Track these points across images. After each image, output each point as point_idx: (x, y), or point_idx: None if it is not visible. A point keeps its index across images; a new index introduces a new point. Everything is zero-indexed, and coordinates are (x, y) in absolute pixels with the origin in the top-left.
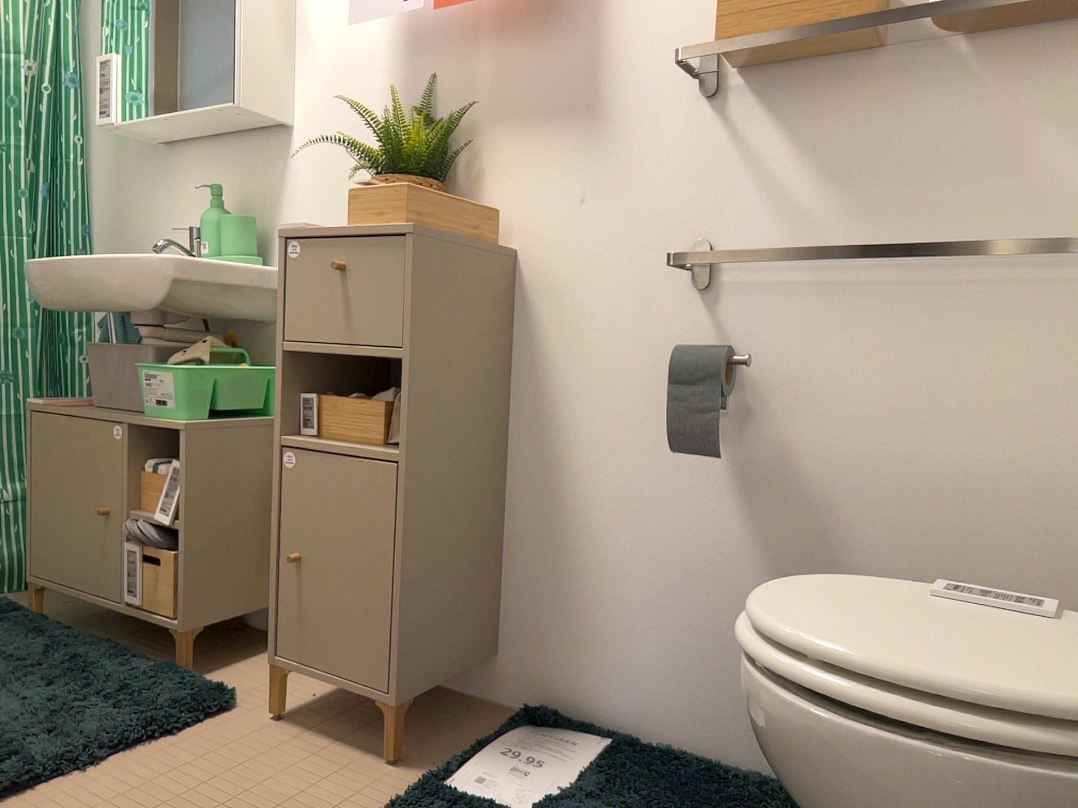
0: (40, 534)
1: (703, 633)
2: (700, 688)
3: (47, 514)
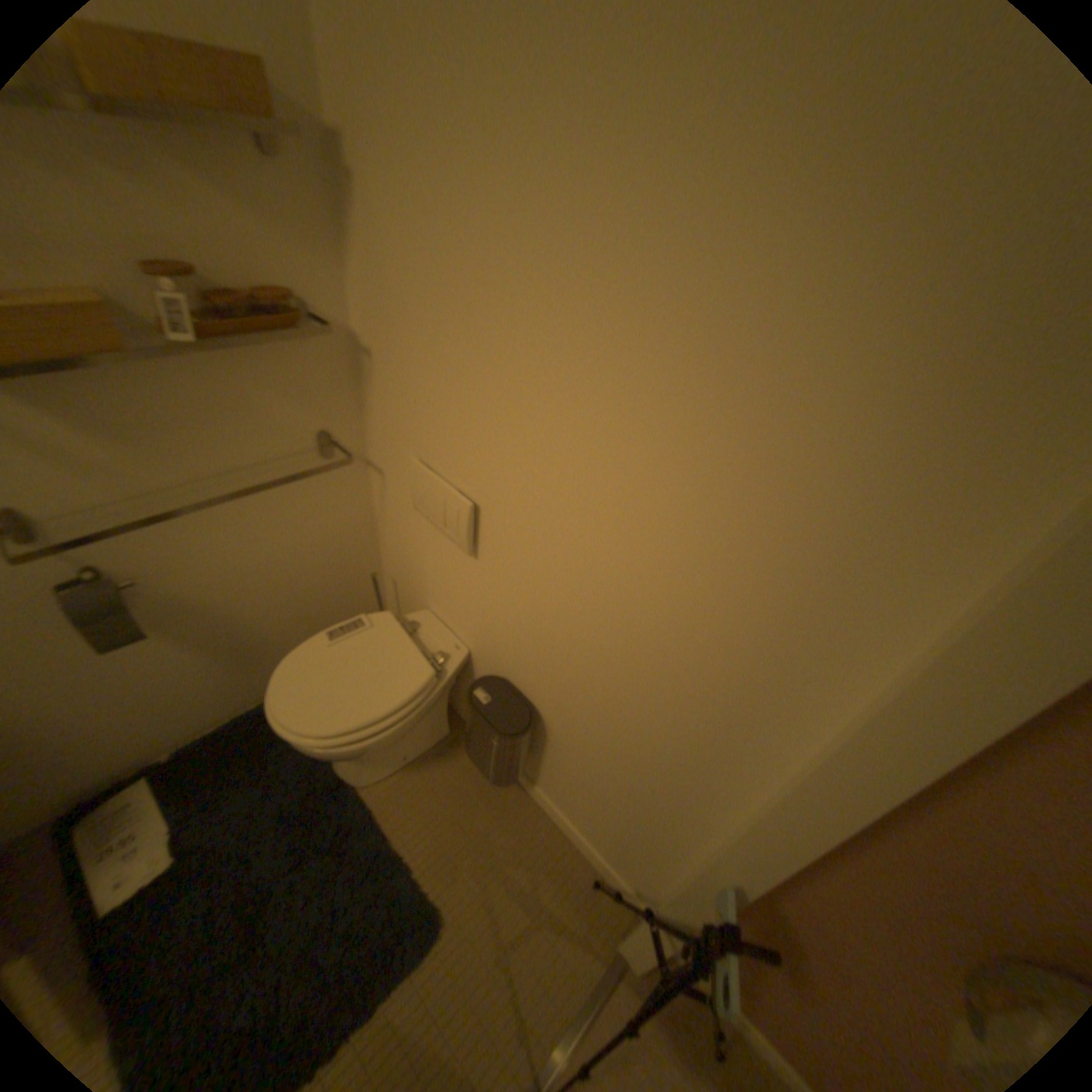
0: None
1: (161, 699)
2: (173, 717)
3: None
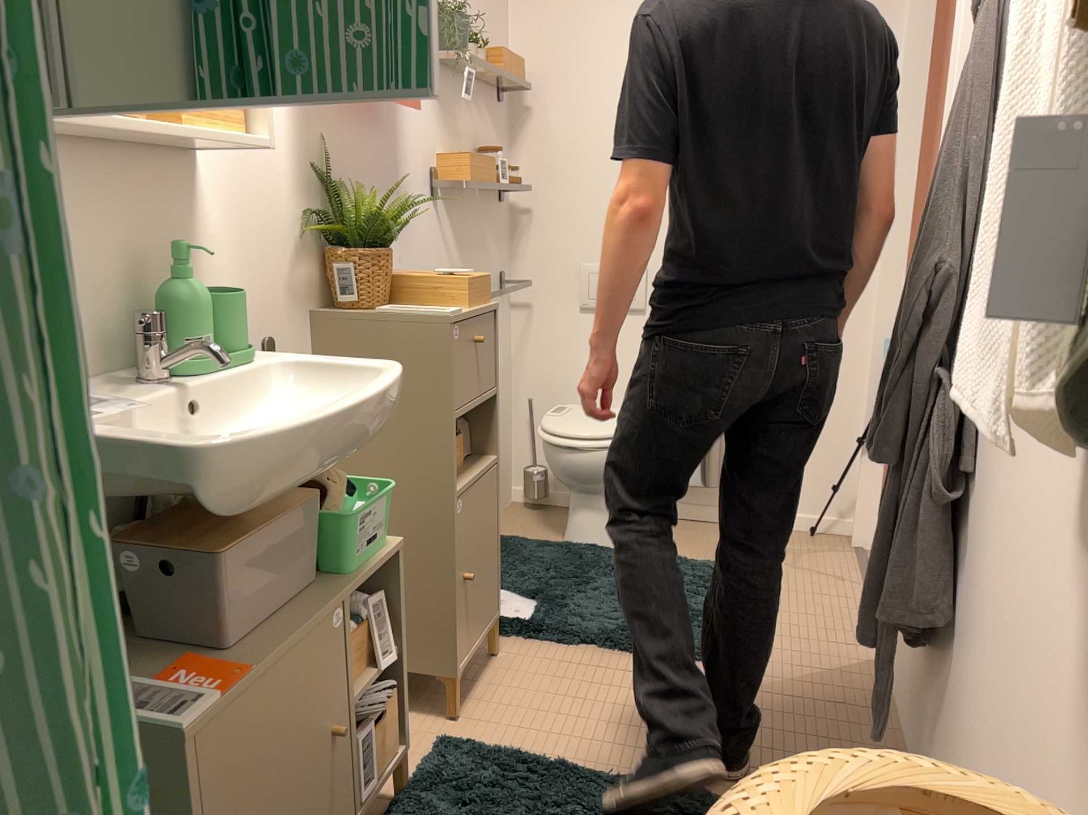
0: None
1: None
2: None
3: None
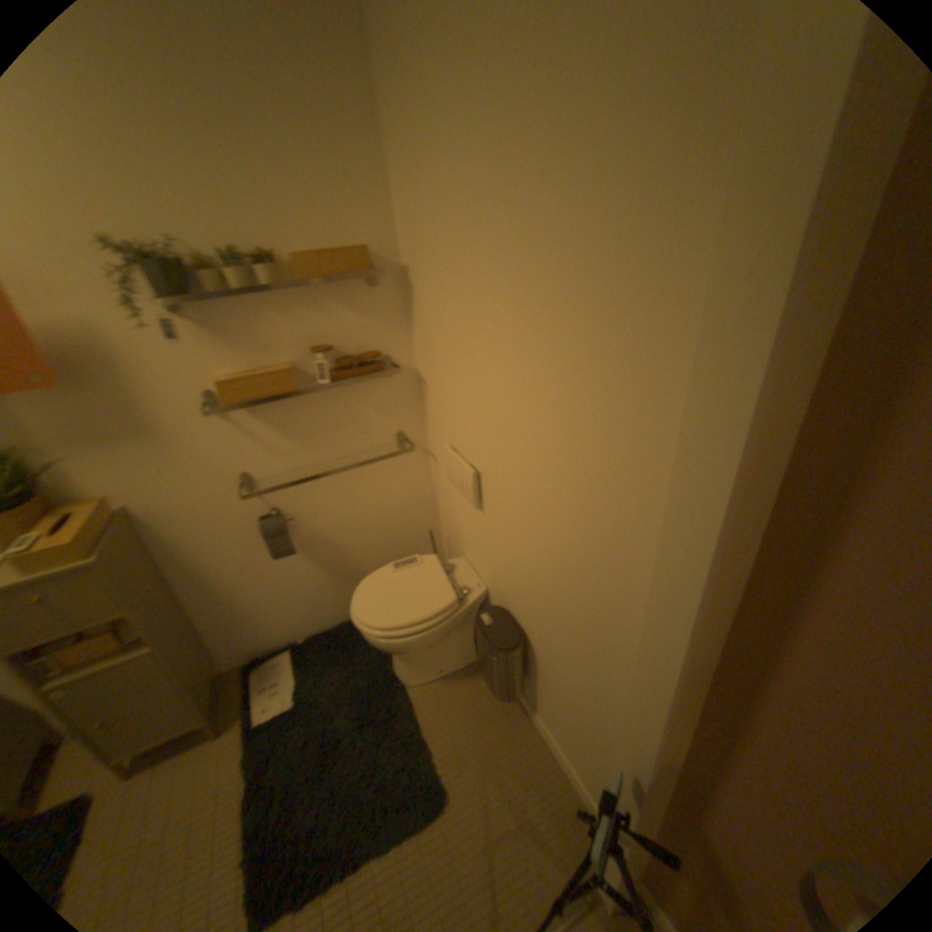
0: None
1: (302, 600)
2: (308, 614)
3: None
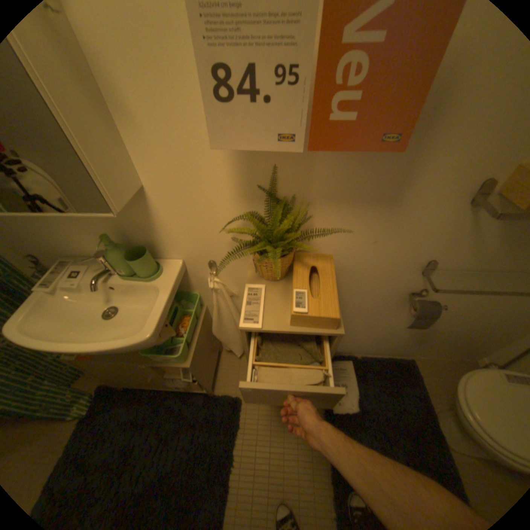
0: (109, 382)
1: (382, 340)
2: (377, 347)
3: (110, 379)
